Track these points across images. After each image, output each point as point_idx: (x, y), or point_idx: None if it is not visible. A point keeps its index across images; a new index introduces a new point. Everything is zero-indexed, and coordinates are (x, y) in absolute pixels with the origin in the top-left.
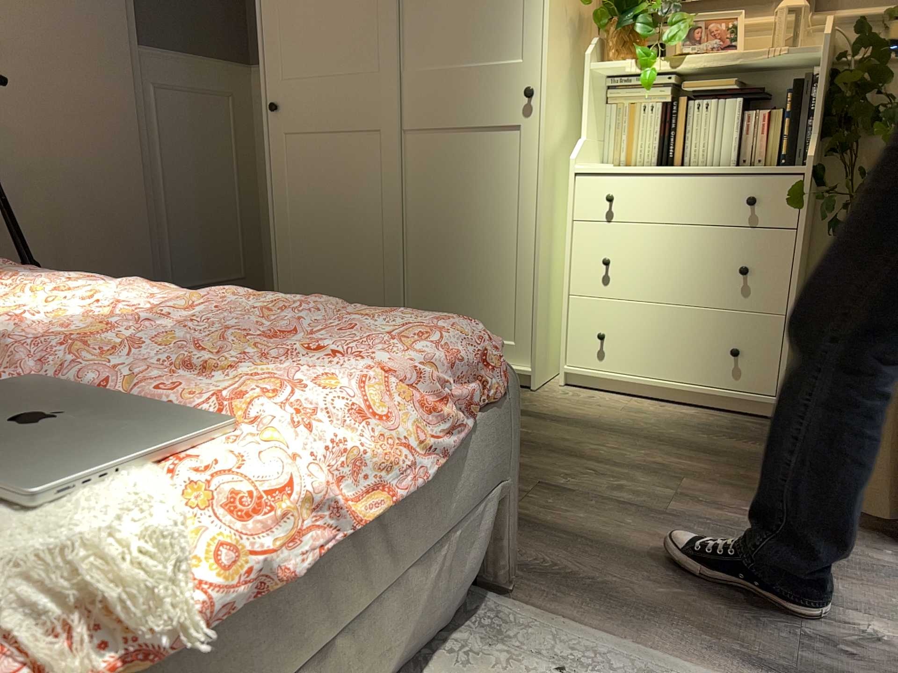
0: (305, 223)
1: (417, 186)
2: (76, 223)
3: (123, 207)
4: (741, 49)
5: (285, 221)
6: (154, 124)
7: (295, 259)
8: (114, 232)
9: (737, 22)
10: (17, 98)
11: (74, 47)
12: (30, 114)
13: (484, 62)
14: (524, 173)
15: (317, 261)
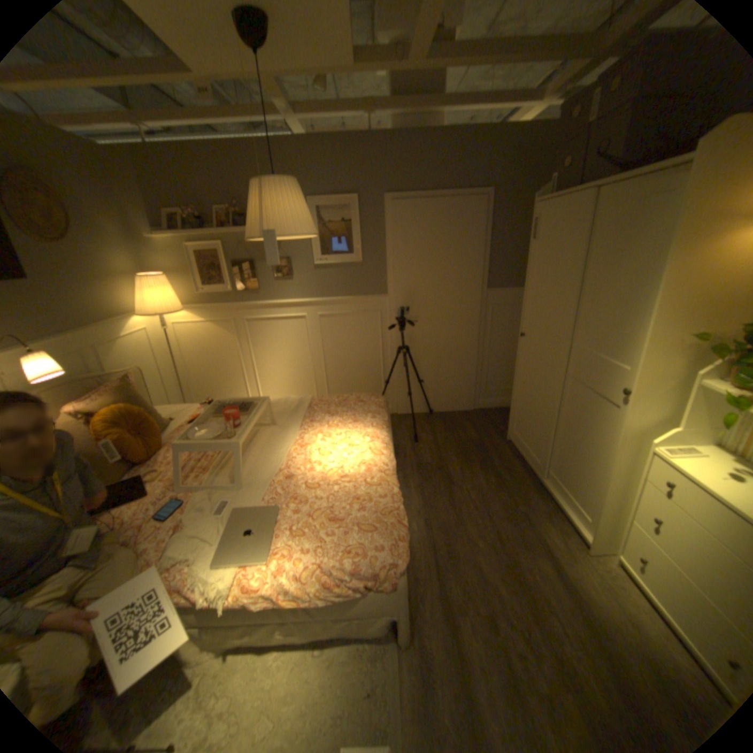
0: (524, 394)
1: (568, 406)
2: (443, 364)
3: (464, 359)
4: None
5: (518, 388)
6: (488, 322)
7: (519, 407)
8: (459, 368)
9: None
10: (428, 321)
11: (454, 297)
12: (432, 326)
13: (611, 359)
14: (616, 436)
15: (525, 414)
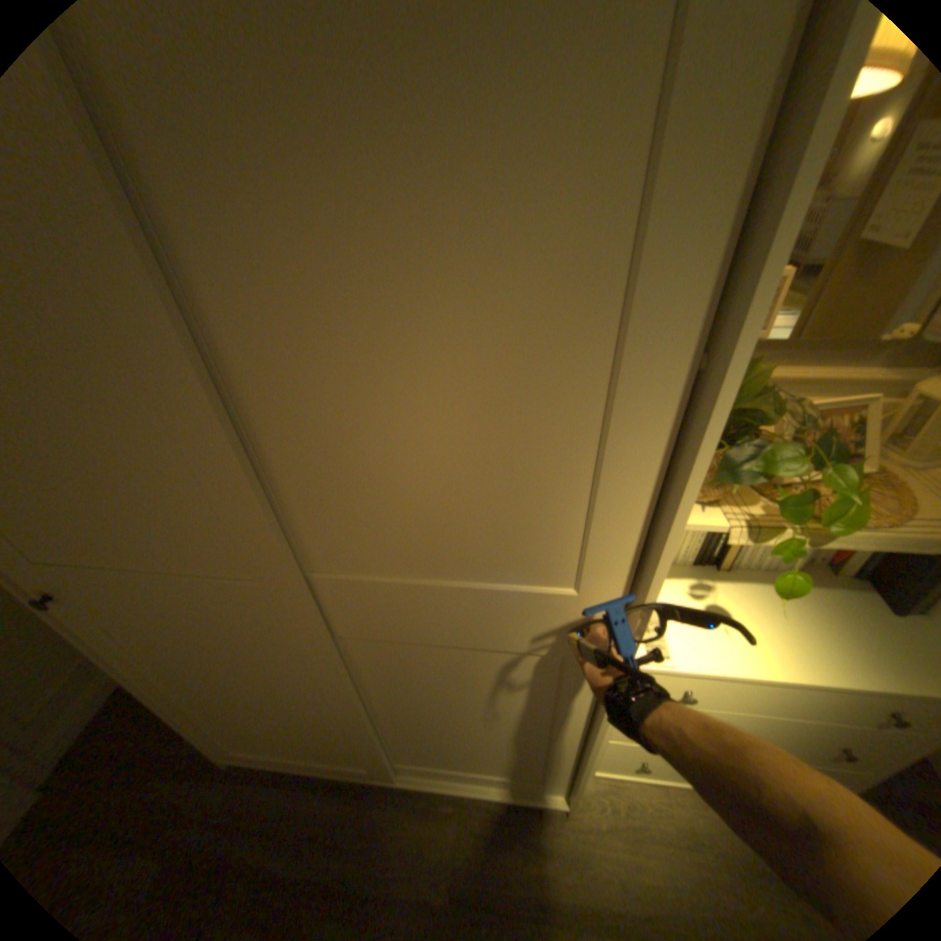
0: (196, 701)
1: (379, 685)
2: None
3: None
4: (872, 465)
5: (160, 699)
6: None
7: (199, 723)
8: None
9: (864, 413)
10: None
11: None
12: None
13: (491, 584)
14: (568, 698)
15: (237, 728)
